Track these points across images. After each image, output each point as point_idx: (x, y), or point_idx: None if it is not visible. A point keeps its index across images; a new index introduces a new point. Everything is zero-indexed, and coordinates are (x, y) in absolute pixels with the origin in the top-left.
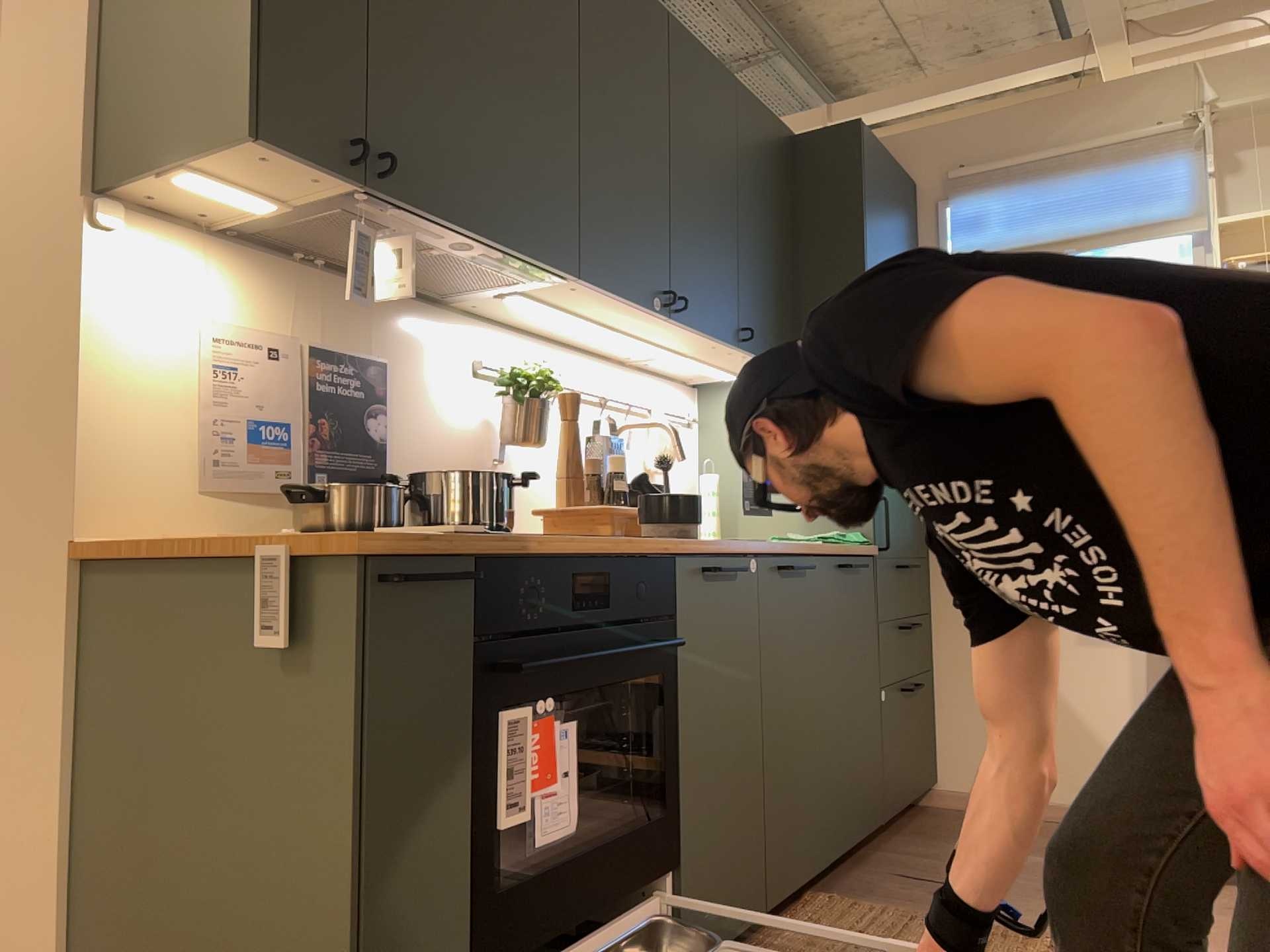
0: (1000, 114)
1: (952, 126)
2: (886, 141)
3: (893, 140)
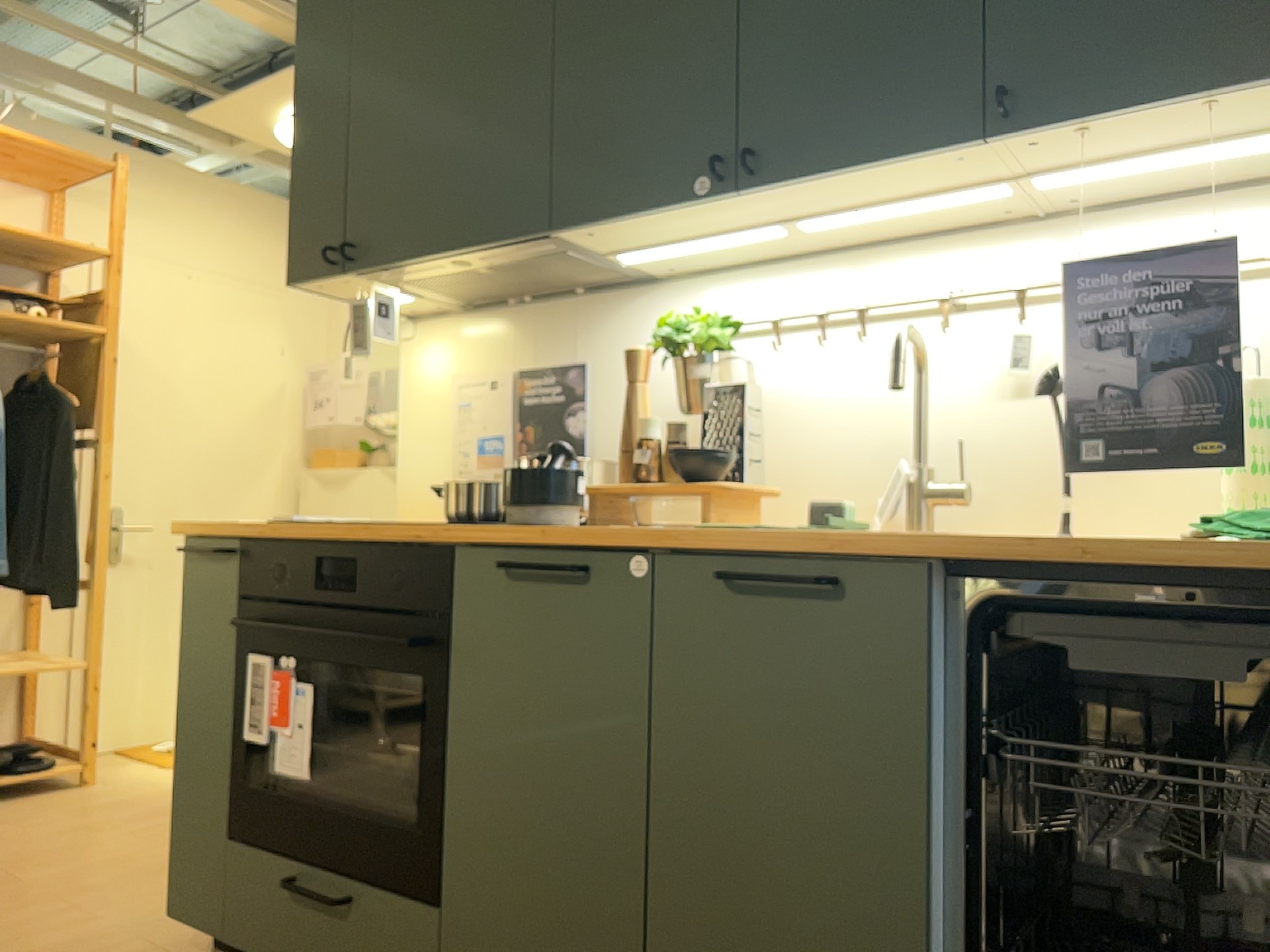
0: None
1: None
2: None
3: None
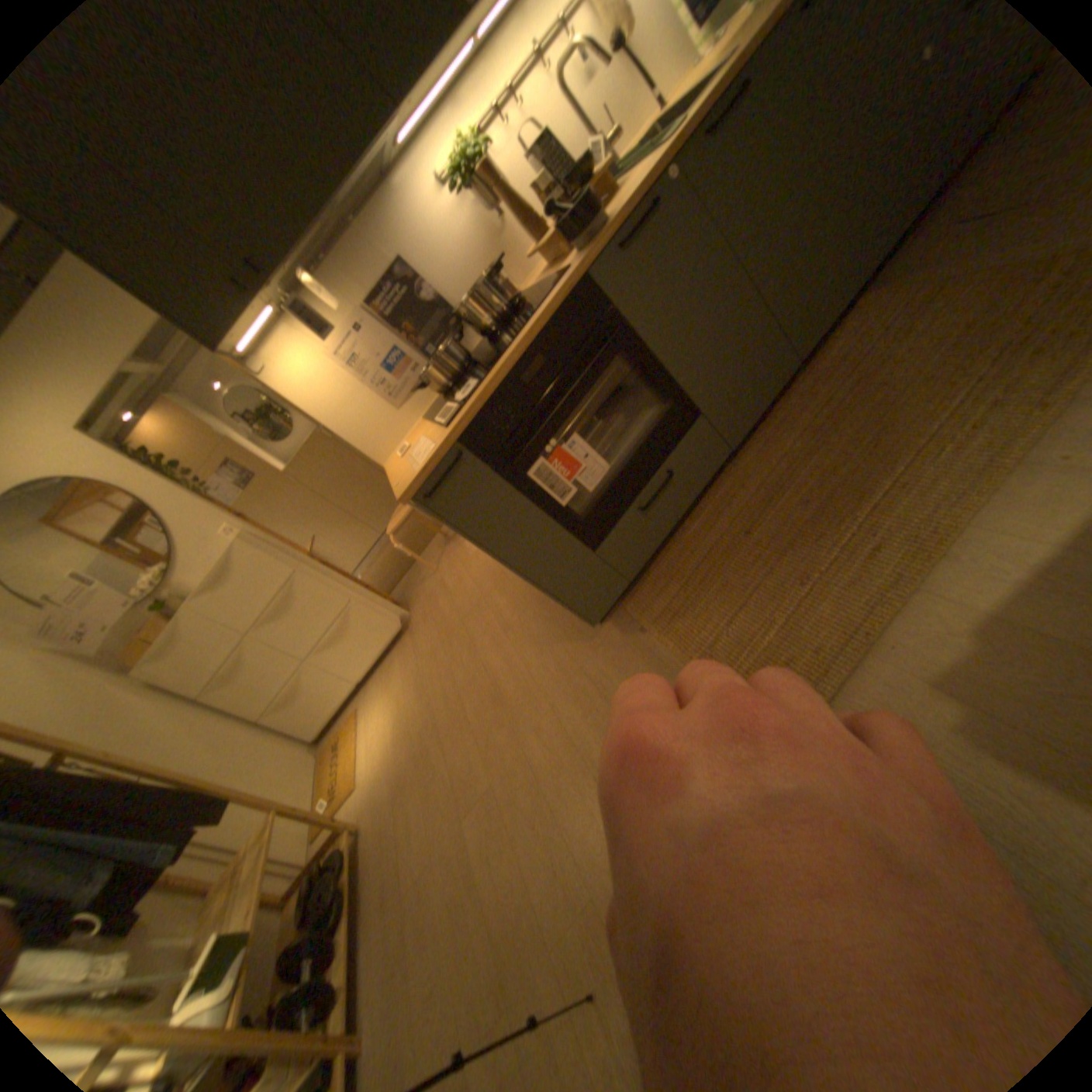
0: None
1: None
2: None
3: None
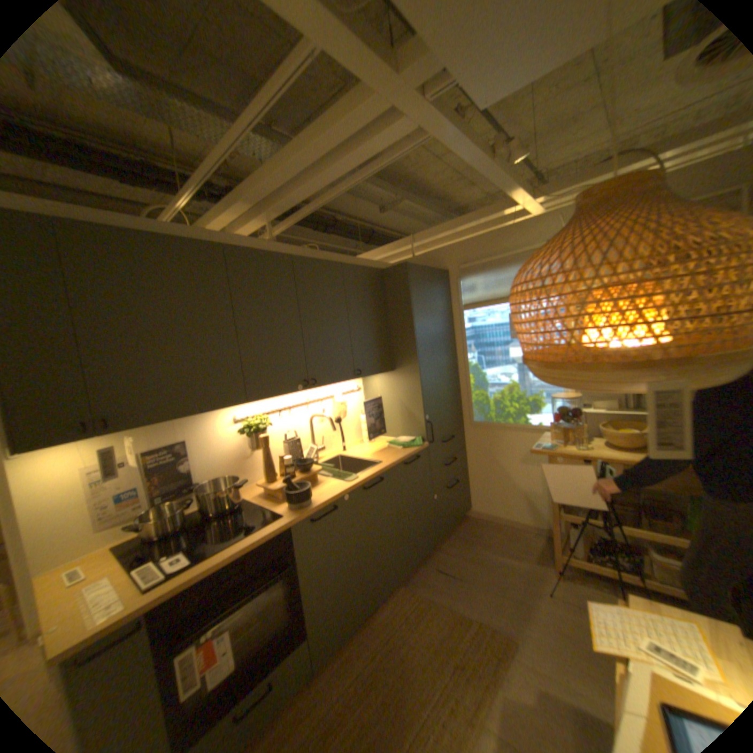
0: (480, 236)
1: (461, 242)
2: (435, 251)
3: (438, 250)
